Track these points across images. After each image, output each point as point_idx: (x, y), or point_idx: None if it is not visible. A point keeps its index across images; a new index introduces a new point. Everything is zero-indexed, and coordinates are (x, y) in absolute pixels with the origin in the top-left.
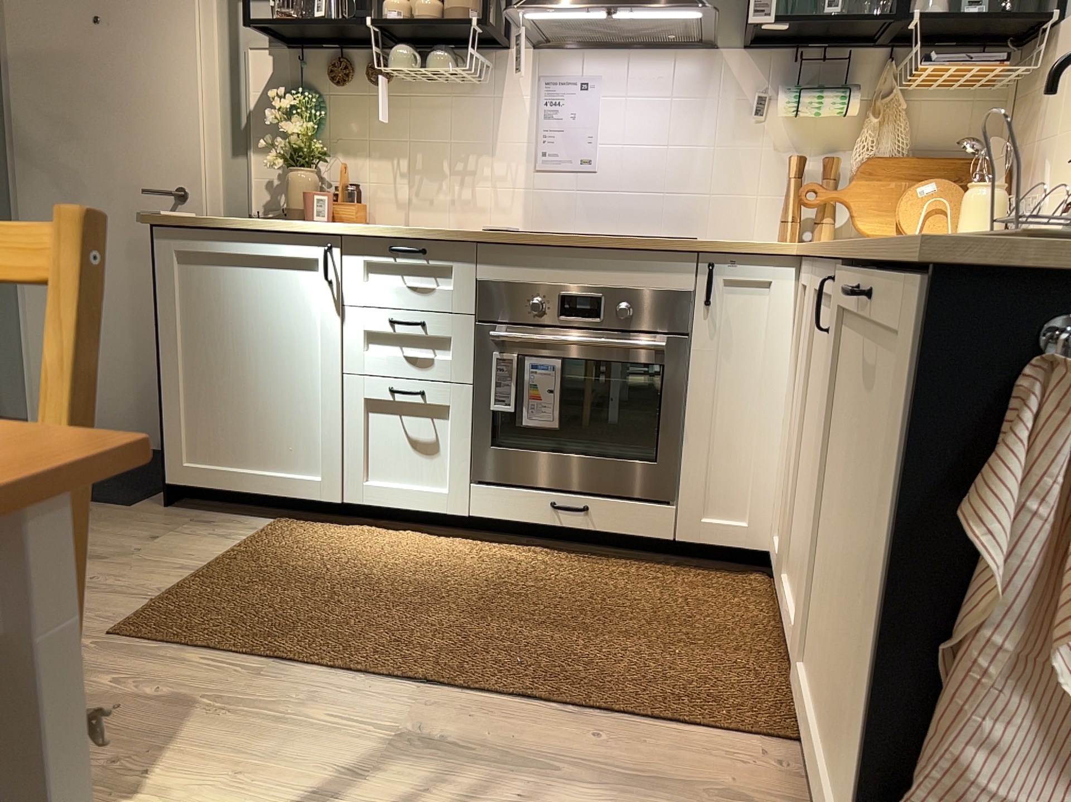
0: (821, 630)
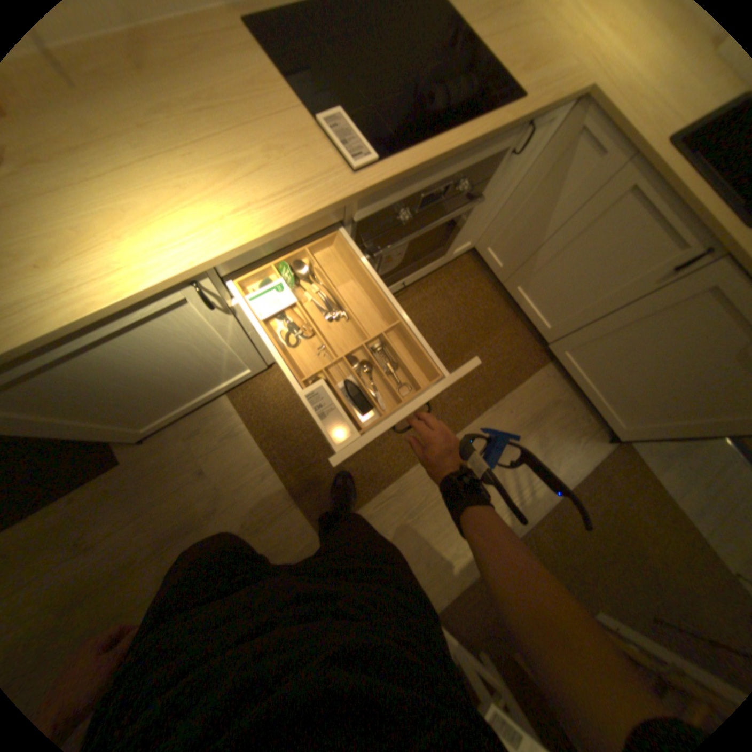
0: (607, 363)
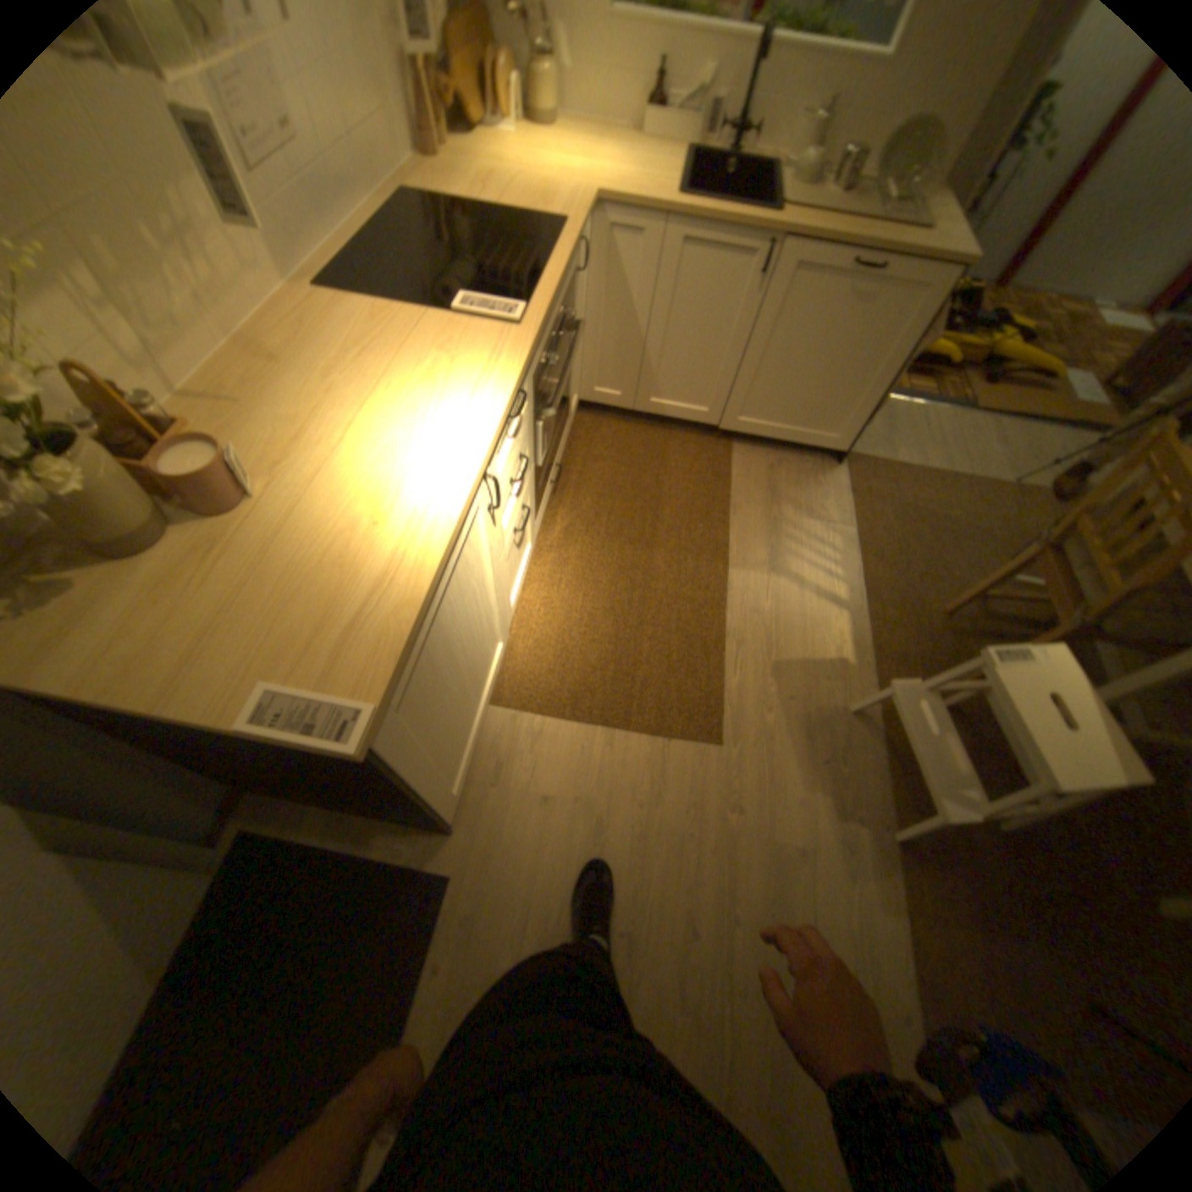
0: (777, 395)
